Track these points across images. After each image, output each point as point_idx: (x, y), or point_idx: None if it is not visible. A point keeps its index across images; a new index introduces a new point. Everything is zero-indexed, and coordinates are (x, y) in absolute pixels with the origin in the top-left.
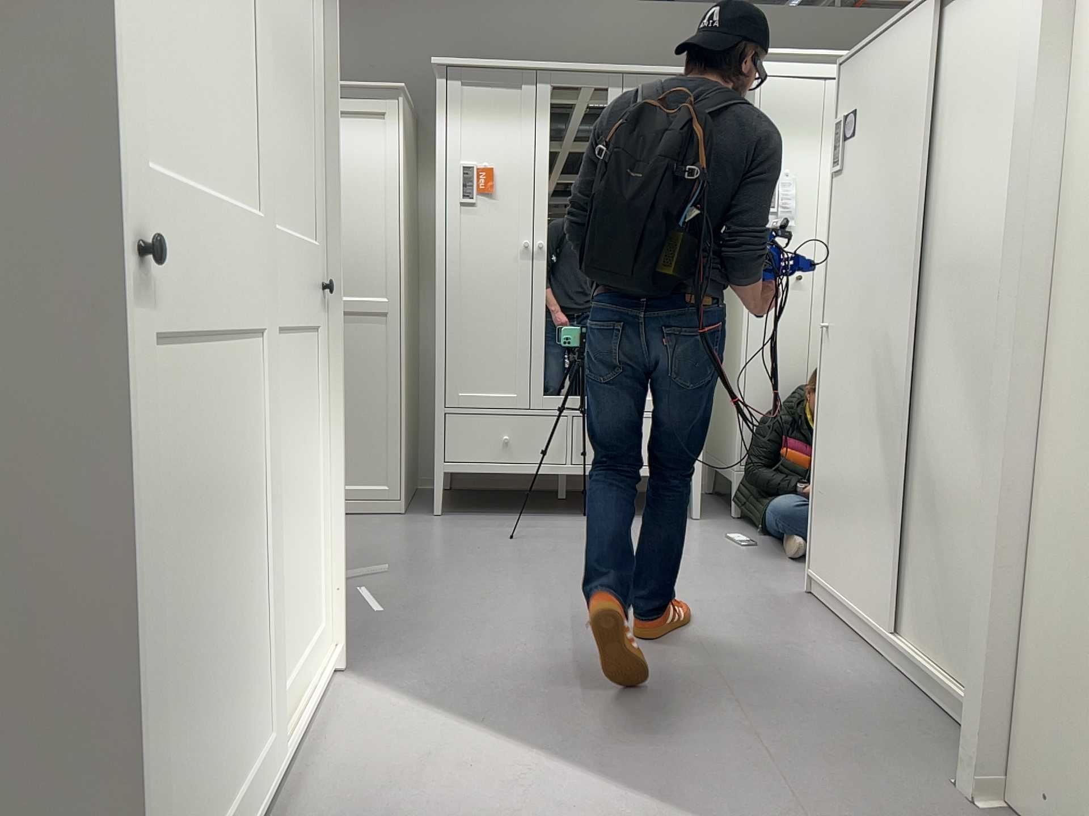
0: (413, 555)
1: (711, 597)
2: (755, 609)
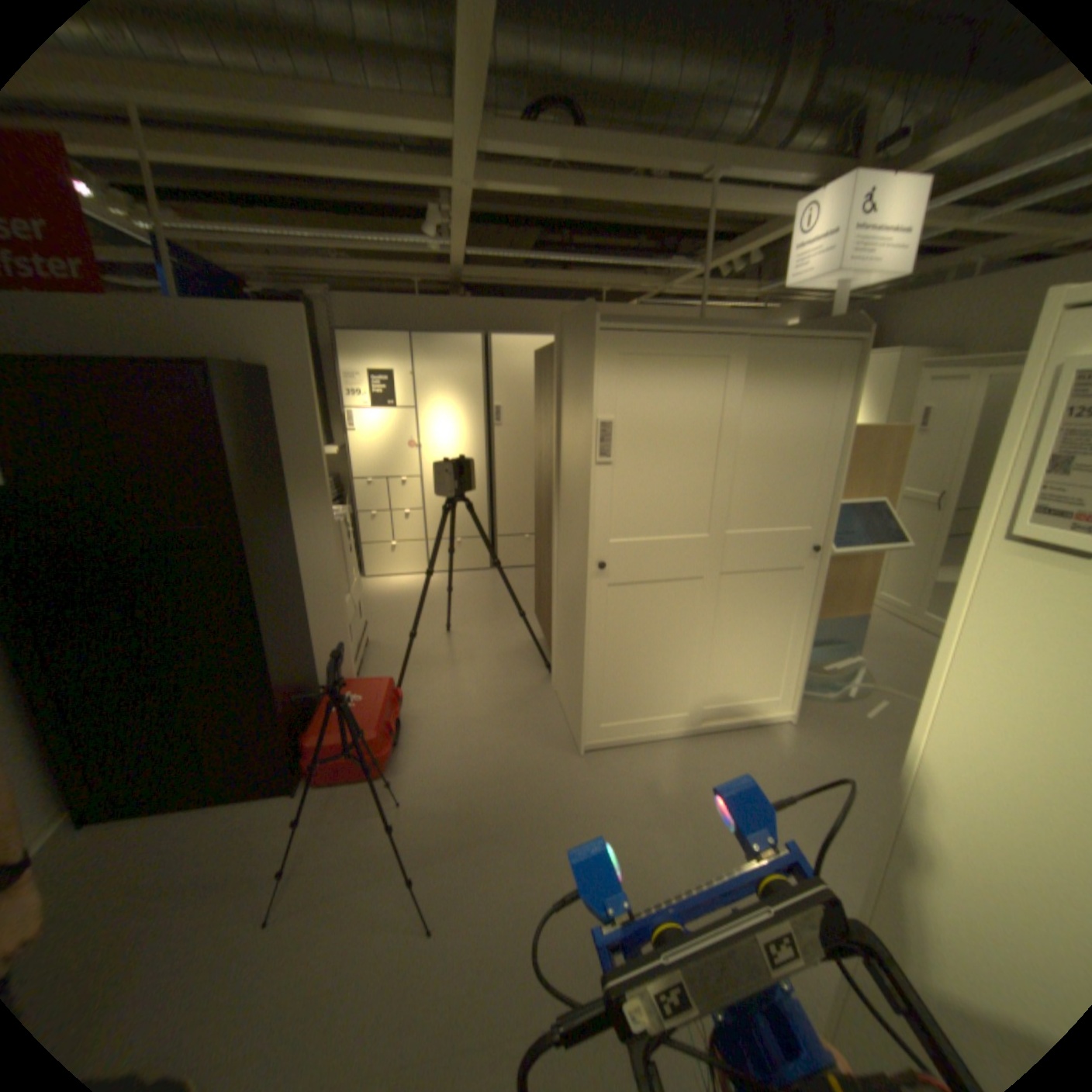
0: None
1: None
2: None
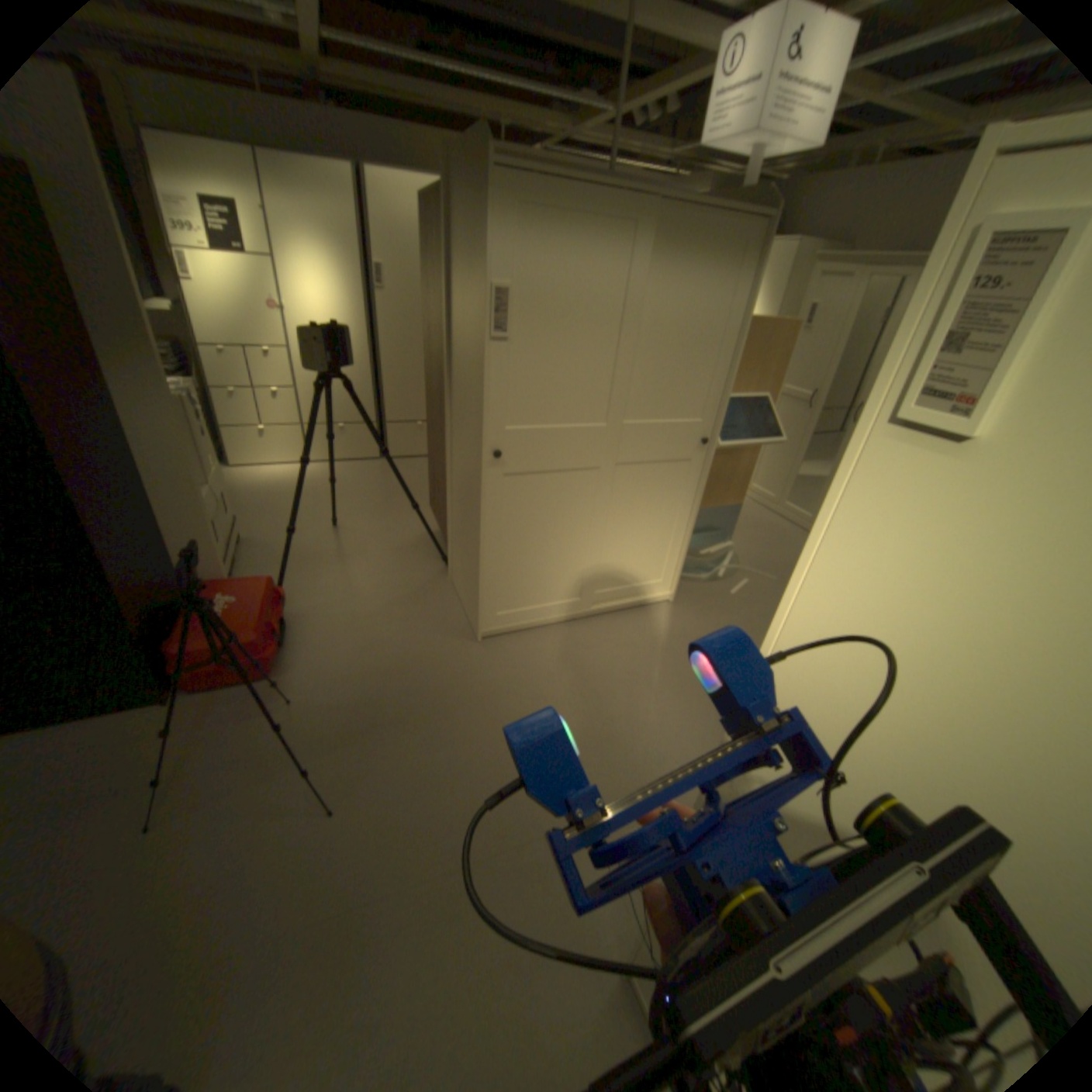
0: None
1: None
2: None
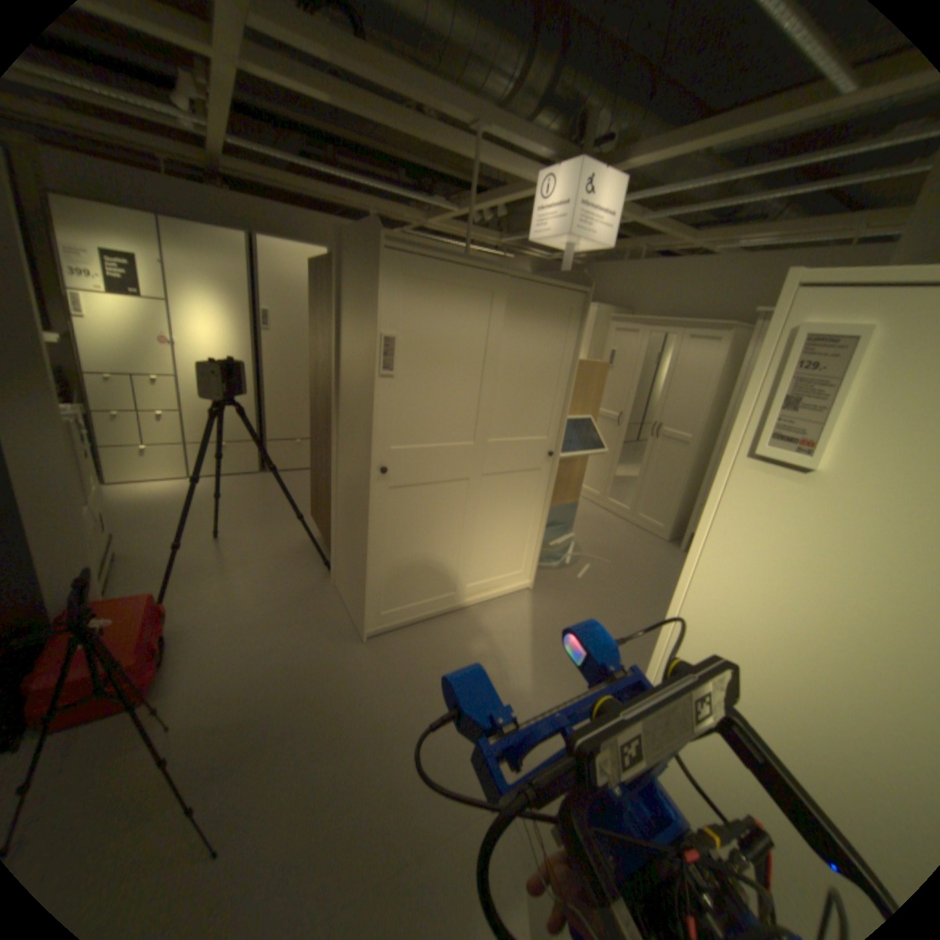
0: (637, 562)
1: None
2: None
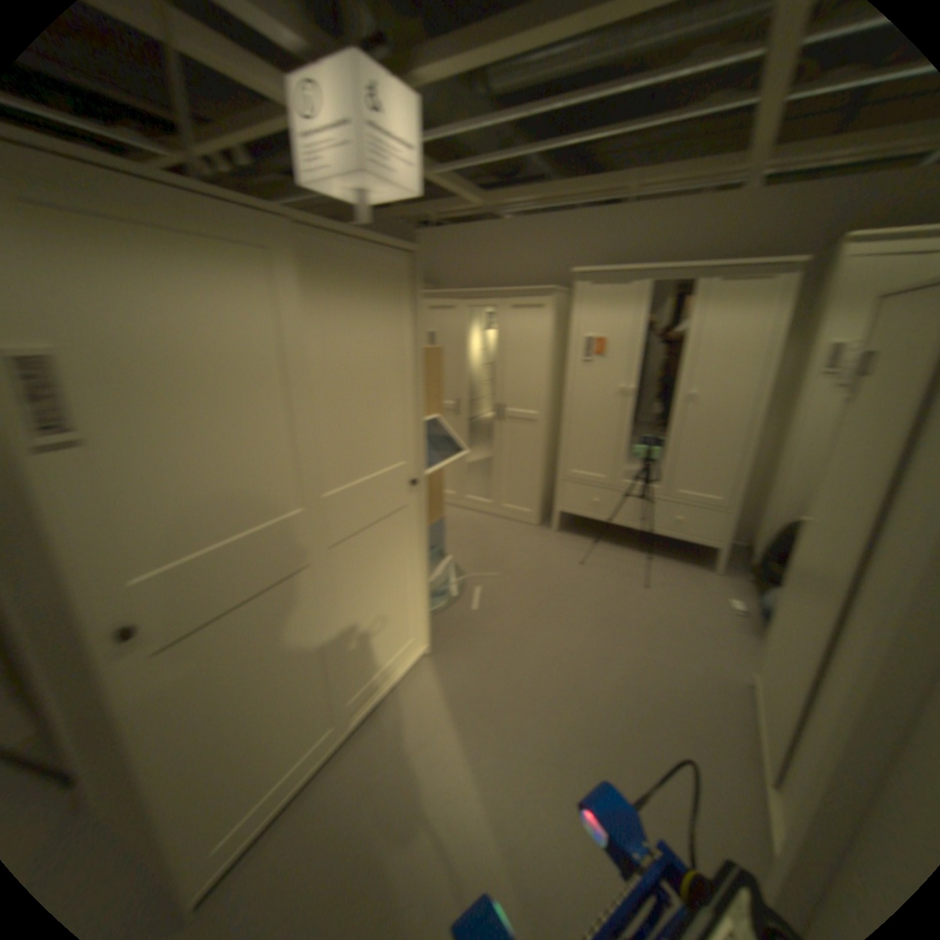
0: (524, 562)
1: (675, 662)
2: (700, 687)
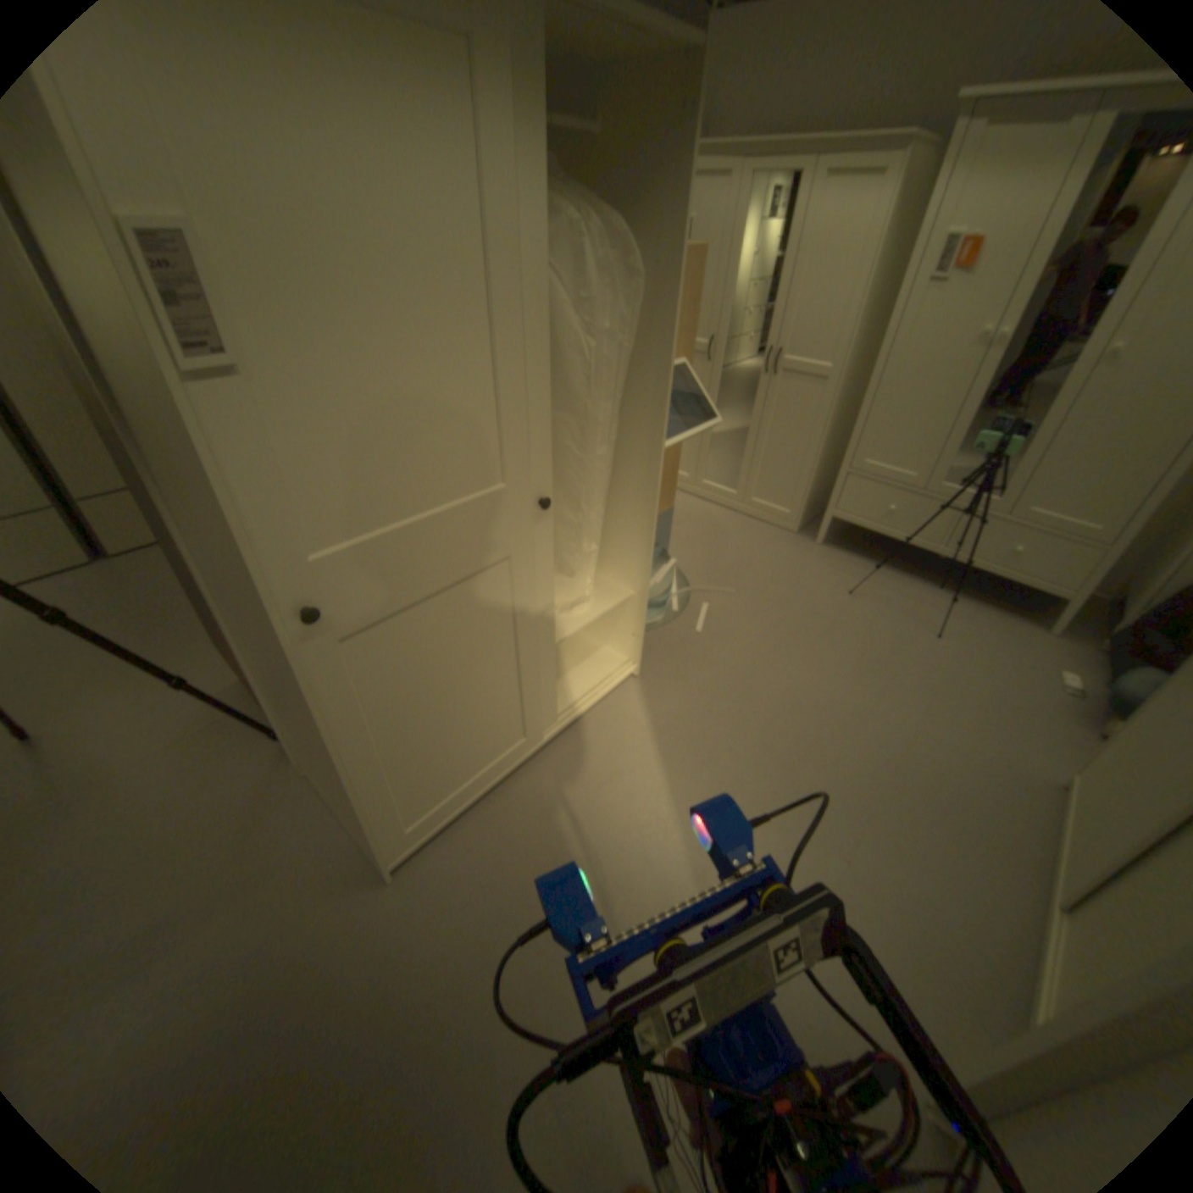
0: (768, 580)
1: (958, 738)
2: (986, 774)
